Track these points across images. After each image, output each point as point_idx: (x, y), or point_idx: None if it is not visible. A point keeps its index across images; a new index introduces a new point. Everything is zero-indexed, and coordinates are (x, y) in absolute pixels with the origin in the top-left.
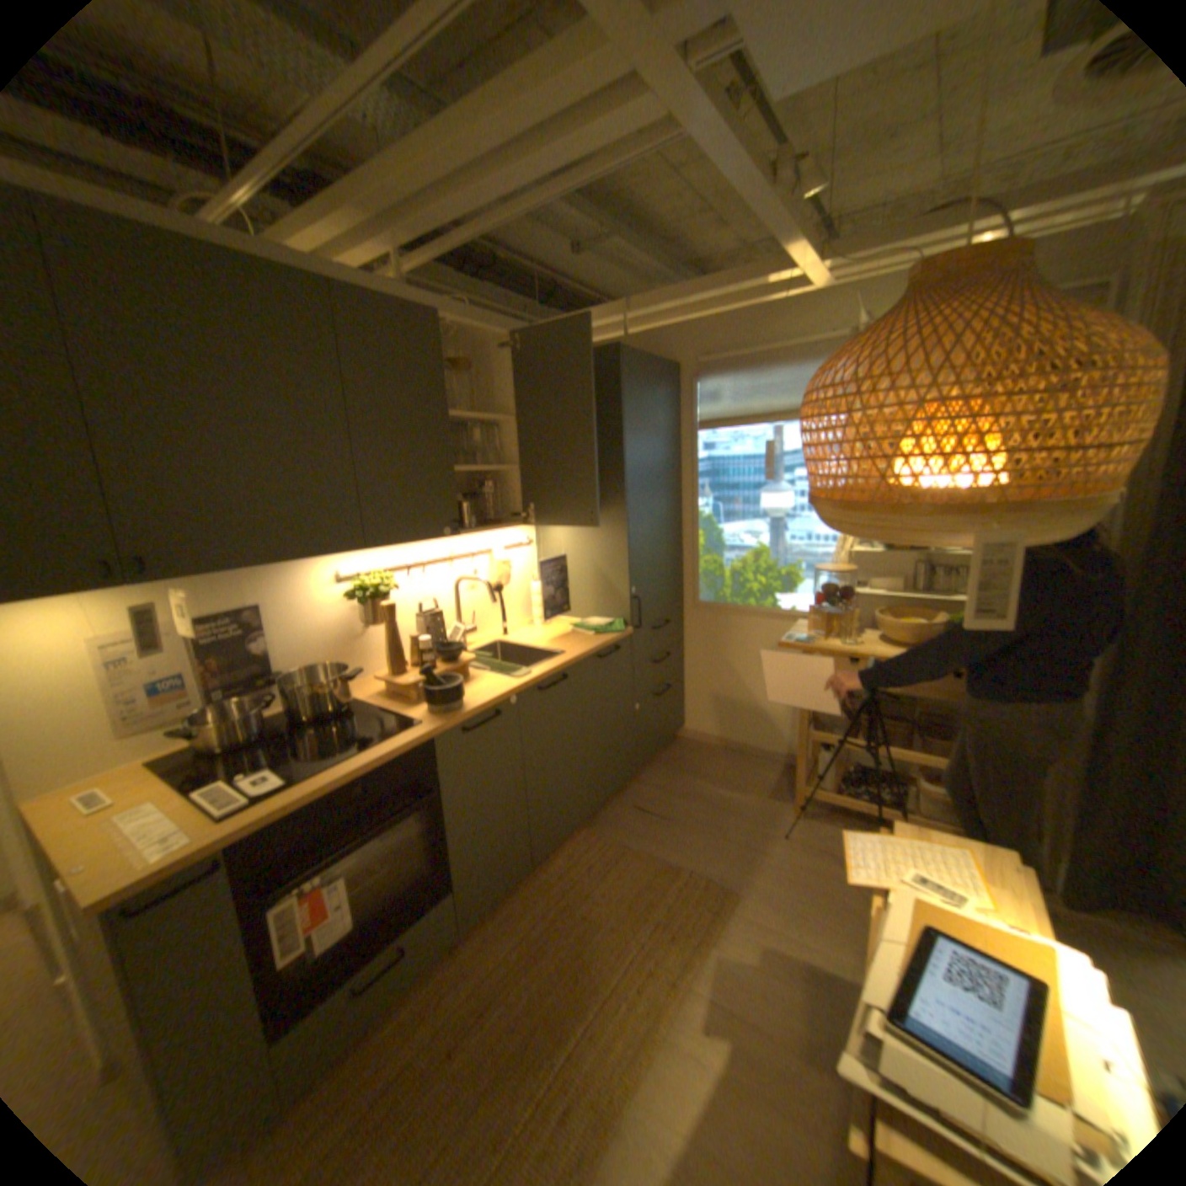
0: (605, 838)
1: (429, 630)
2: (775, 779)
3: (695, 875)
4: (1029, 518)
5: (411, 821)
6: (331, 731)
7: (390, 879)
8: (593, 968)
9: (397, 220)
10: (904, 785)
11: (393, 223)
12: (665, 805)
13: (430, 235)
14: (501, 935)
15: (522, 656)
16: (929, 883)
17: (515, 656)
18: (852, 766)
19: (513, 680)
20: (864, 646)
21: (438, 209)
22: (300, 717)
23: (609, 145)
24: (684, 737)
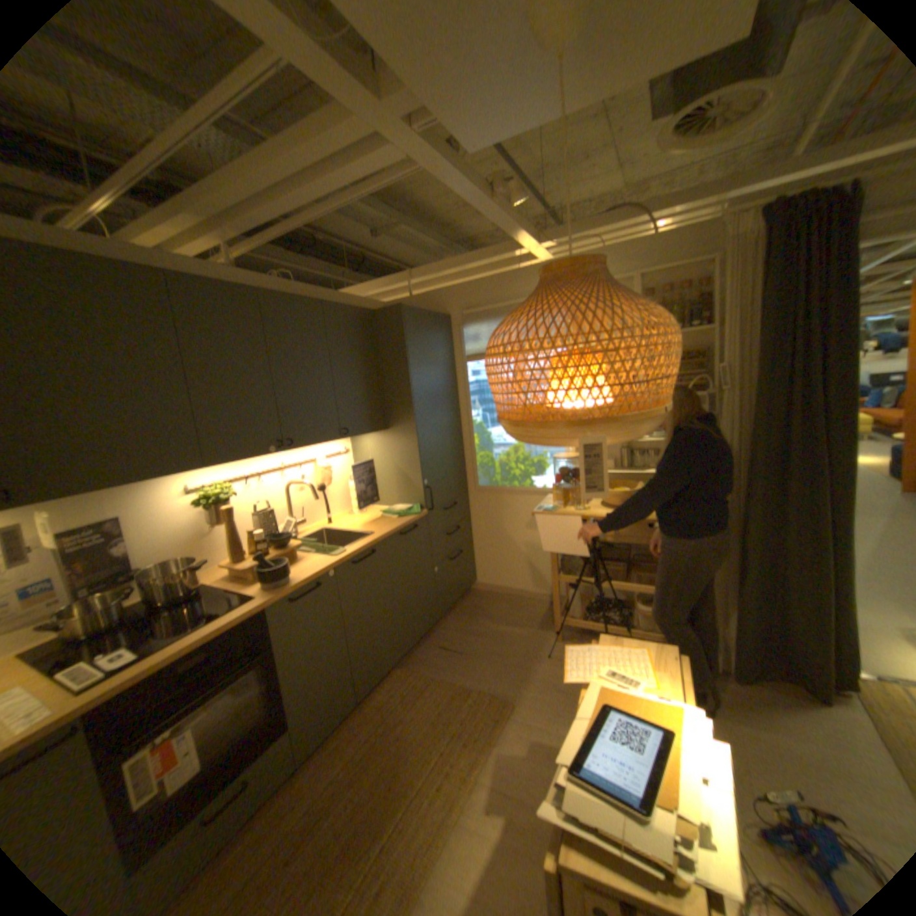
0: (415, 673)
1: (265, 525)
2: (543, 613)
3: (482, 693)
4: (607, 428)
5: (250, 676)
6: (180, 611)
7: (233, 725)
8: (403, 775)
9: (222, 222)
10: (629, 608)
11: (220, 224)
12: (462, 643)
13: (249, 232)
14: (332, 760)
15: (342, 538)
16: (617, 675)
17: (337, 538)
18: (595, 598)
19: (331, 557)
20: (590, 509)
21: (252, 215)
22: (155, 603)
23: (369, 175)
24: (477, 589)
